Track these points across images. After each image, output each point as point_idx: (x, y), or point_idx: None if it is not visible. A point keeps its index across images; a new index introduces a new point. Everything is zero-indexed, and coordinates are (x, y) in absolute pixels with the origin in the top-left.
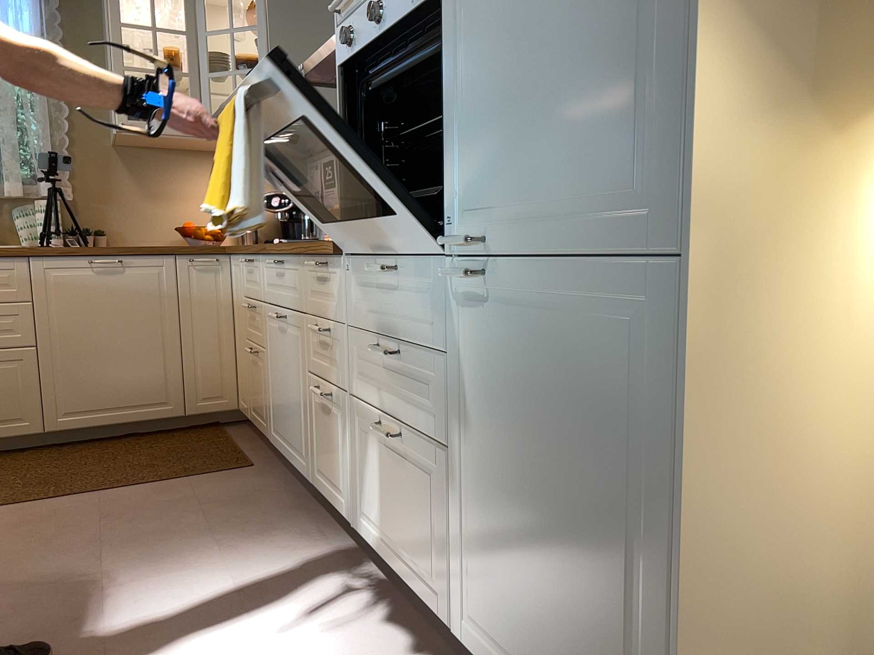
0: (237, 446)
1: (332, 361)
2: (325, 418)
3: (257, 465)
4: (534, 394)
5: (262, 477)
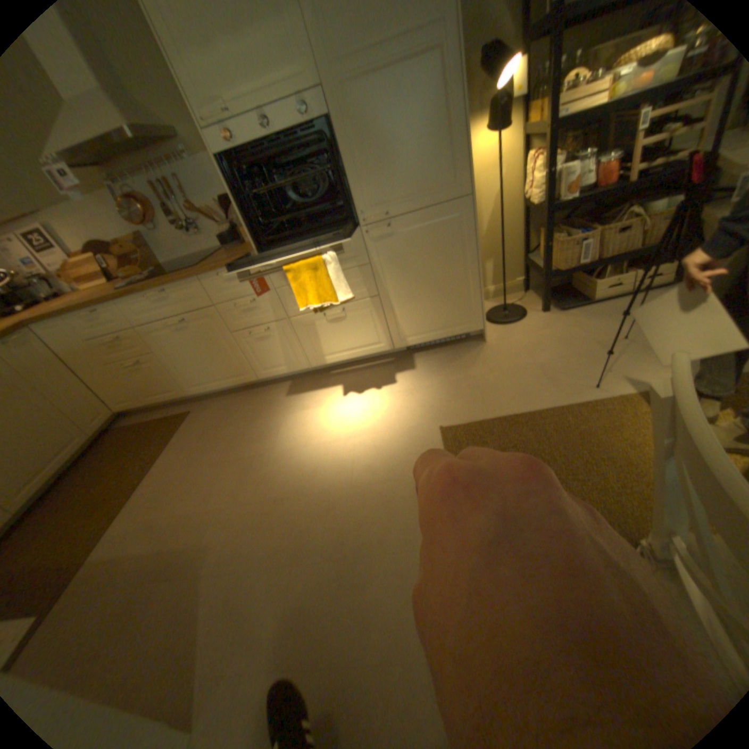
0: (154, 419)
1: (260, 312)
2: (263, 341)
3: (190, 410)
4: (418, 252)
5: (207, 407)
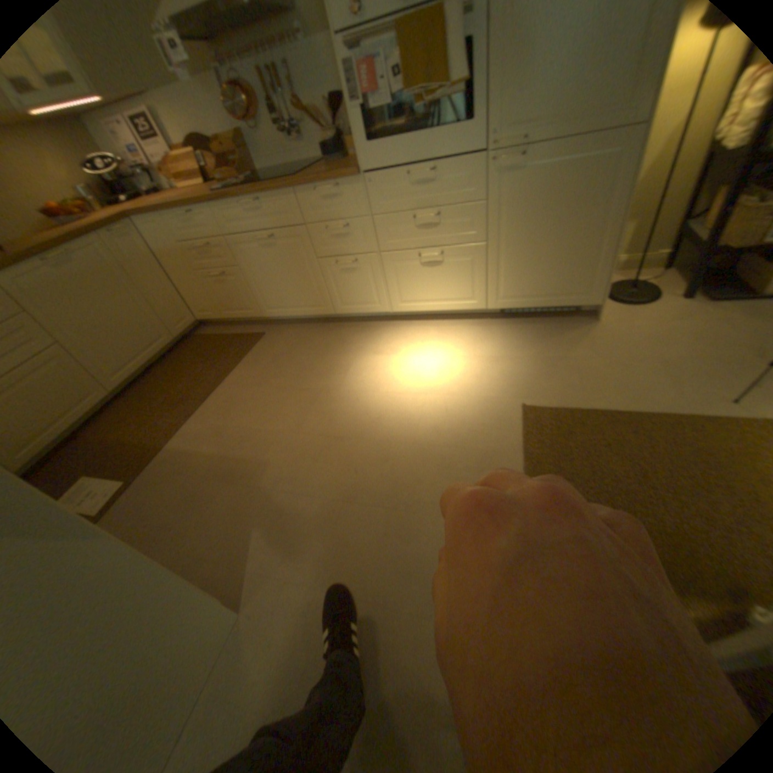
0: (232, 334)
1: (352, 240)
2: (349, 273)
3: (266, 332)
4: (551, 195)
5: (282, 333)
